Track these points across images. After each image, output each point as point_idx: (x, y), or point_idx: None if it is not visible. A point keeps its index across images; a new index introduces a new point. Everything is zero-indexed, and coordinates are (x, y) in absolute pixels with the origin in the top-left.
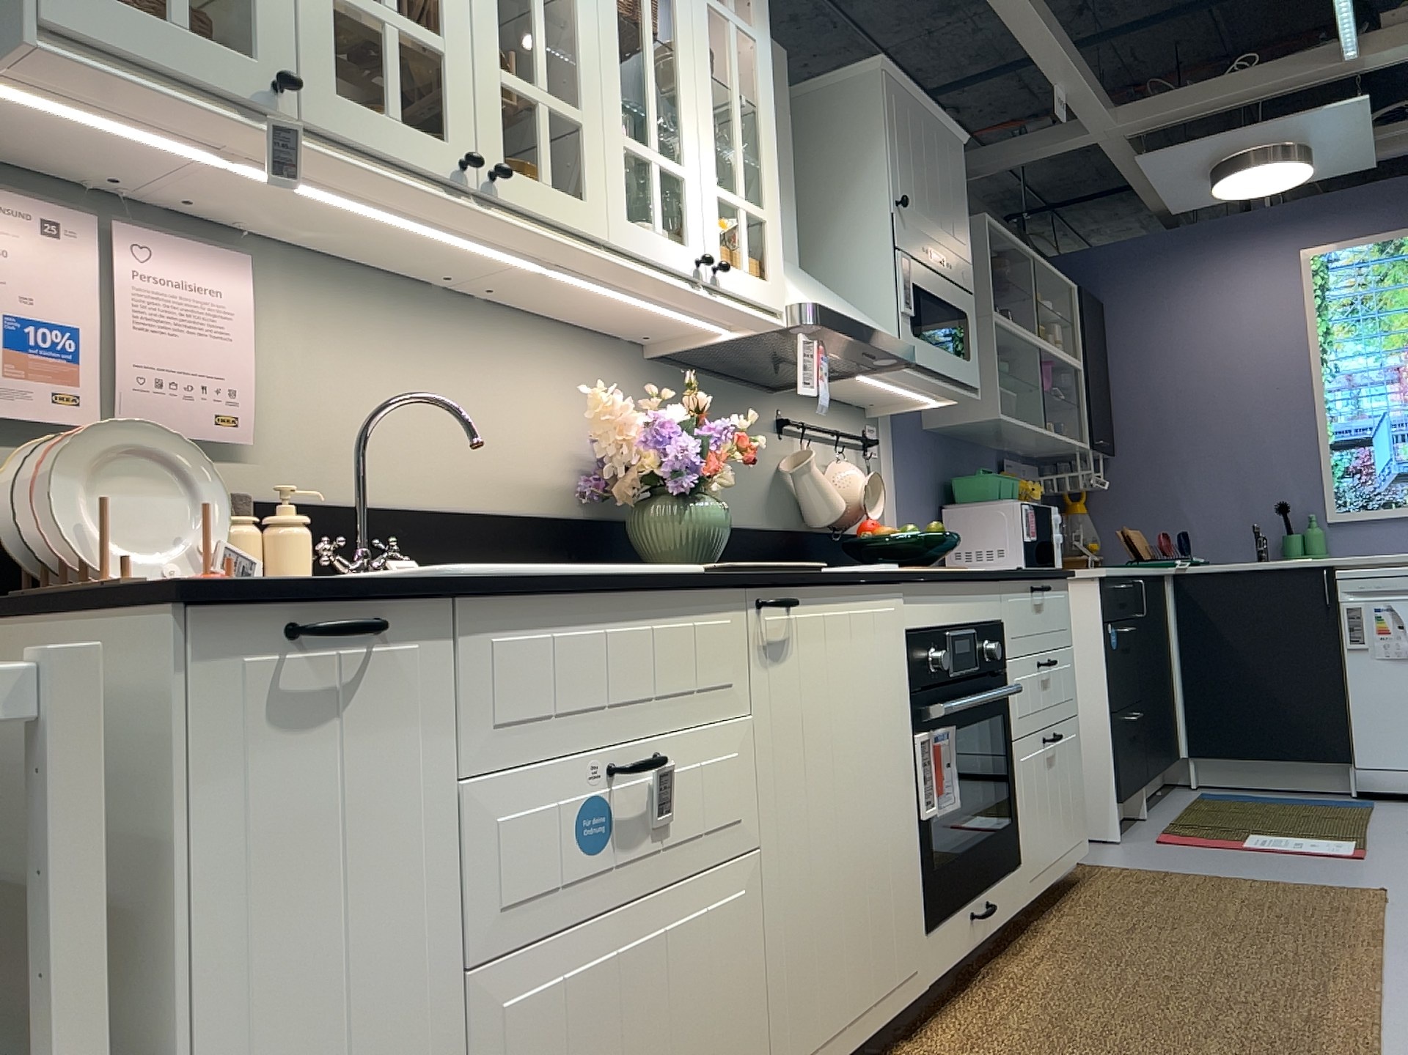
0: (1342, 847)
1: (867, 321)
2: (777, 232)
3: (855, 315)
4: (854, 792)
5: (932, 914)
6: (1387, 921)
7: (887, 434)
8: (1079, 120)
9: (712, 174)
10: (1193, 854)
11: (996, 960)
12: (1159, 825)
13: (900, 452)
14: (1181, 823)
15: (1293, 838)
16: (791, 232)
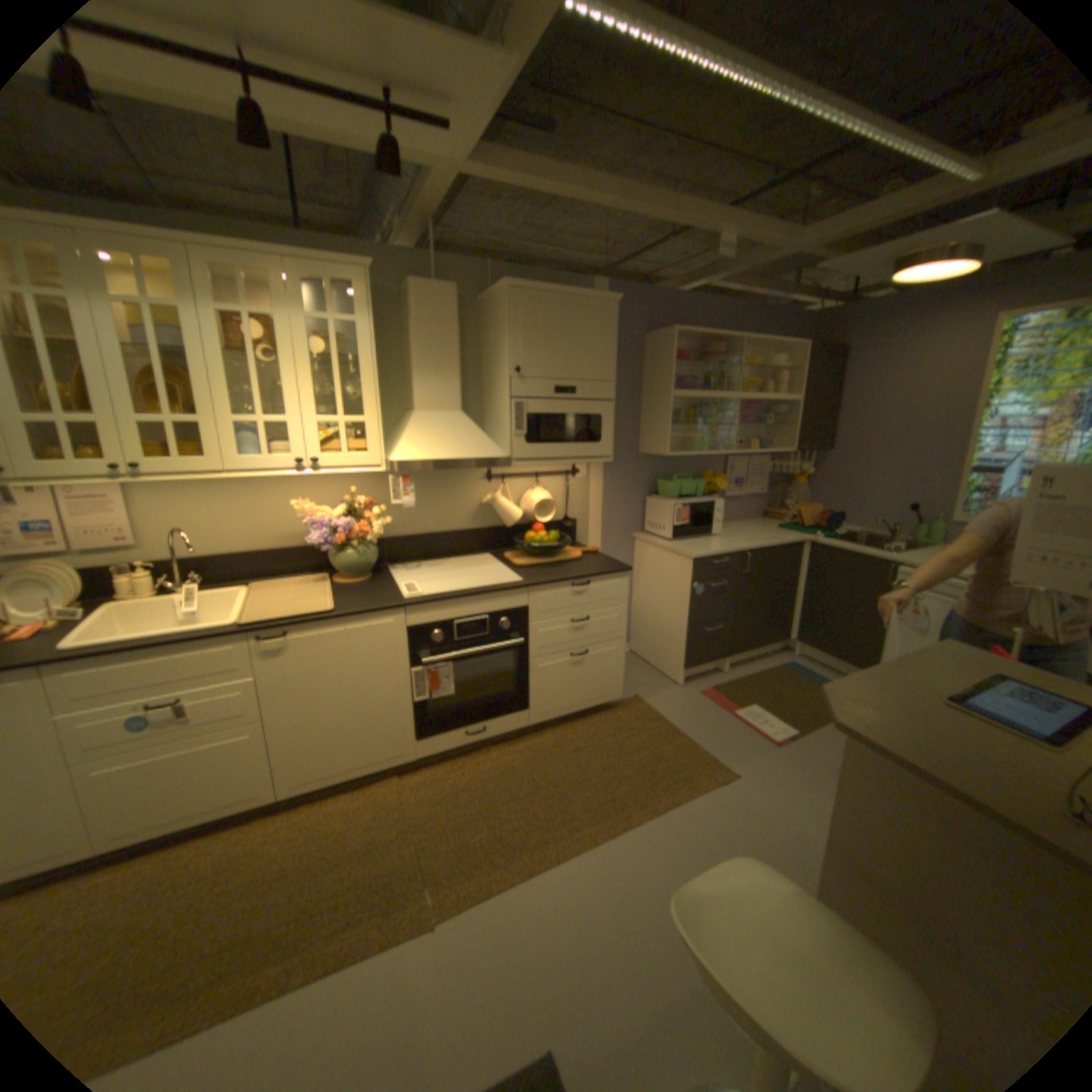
0: (783, 736)
1: (463, 453)
2: (374, 425)
3: (455, 450)
4: (345, 697)
5: (423, 735)
6: (693, 801)
7: (594, 464)
8: (764, 244)
9: (311, 413)
10: (698, 710)
11: (498, 746)
12: (723, 681)
13: (607, 471)
14: (732, 685)
15: (770, 718)
16: (449, 394)
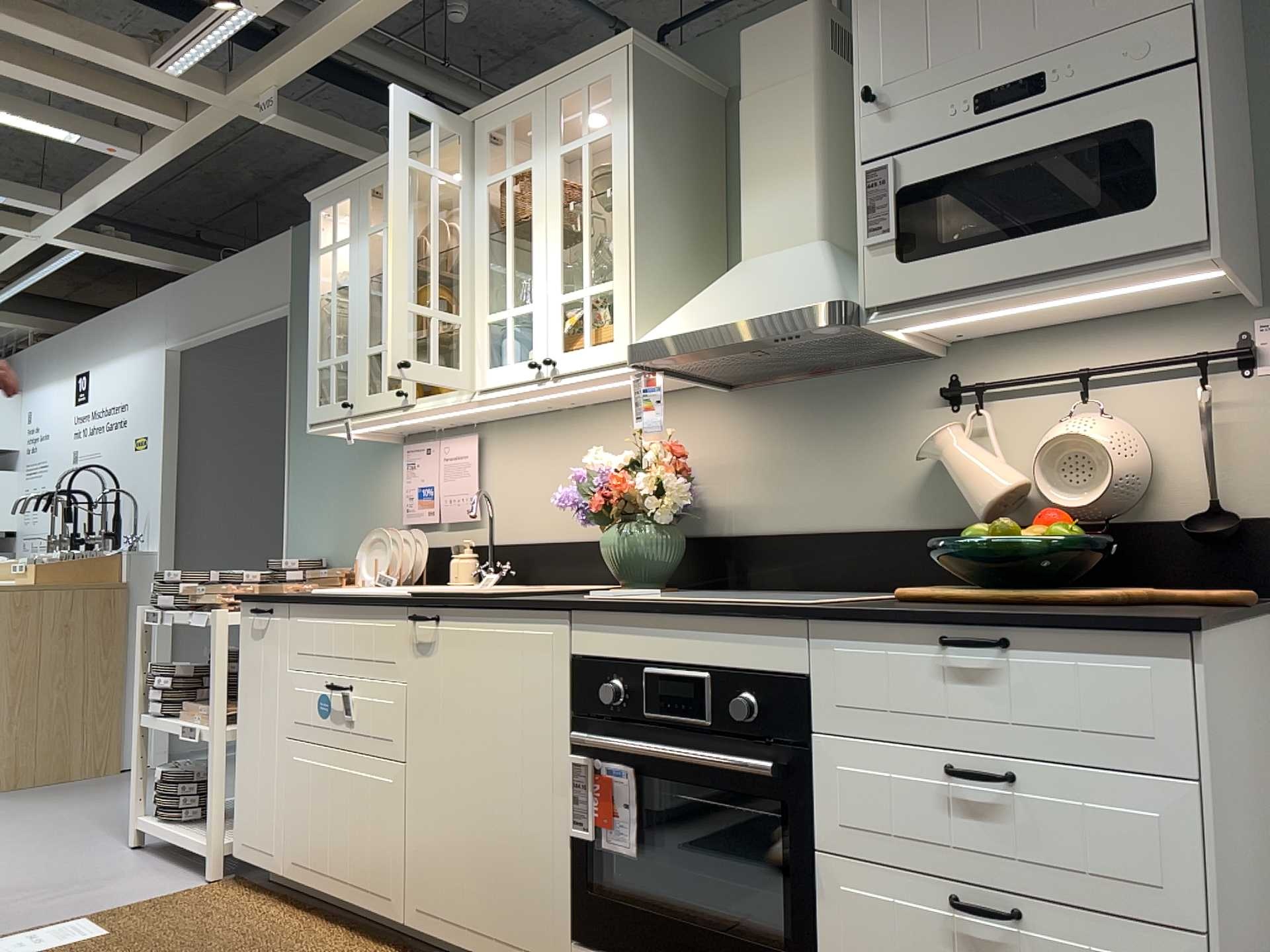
0: None
1: (751, 309)
2: (622, 289)
3: (740, 308)
4: (484, 768)
5: (583, 933)
6: None
7: None
8: None
9: (554, 290)
10: None
11: None
12: None
13: None
14: None
15: None
16: (796, 211)
